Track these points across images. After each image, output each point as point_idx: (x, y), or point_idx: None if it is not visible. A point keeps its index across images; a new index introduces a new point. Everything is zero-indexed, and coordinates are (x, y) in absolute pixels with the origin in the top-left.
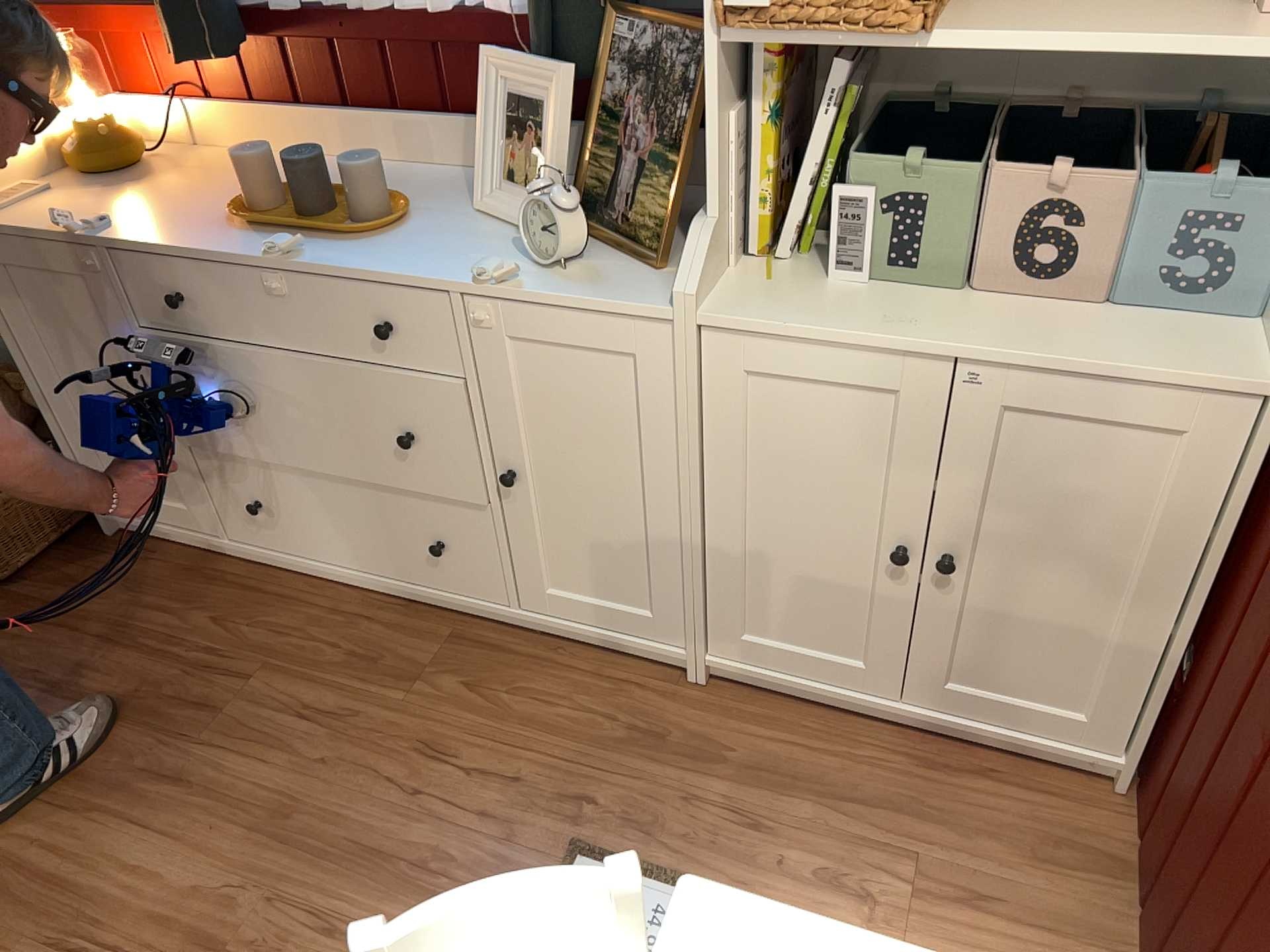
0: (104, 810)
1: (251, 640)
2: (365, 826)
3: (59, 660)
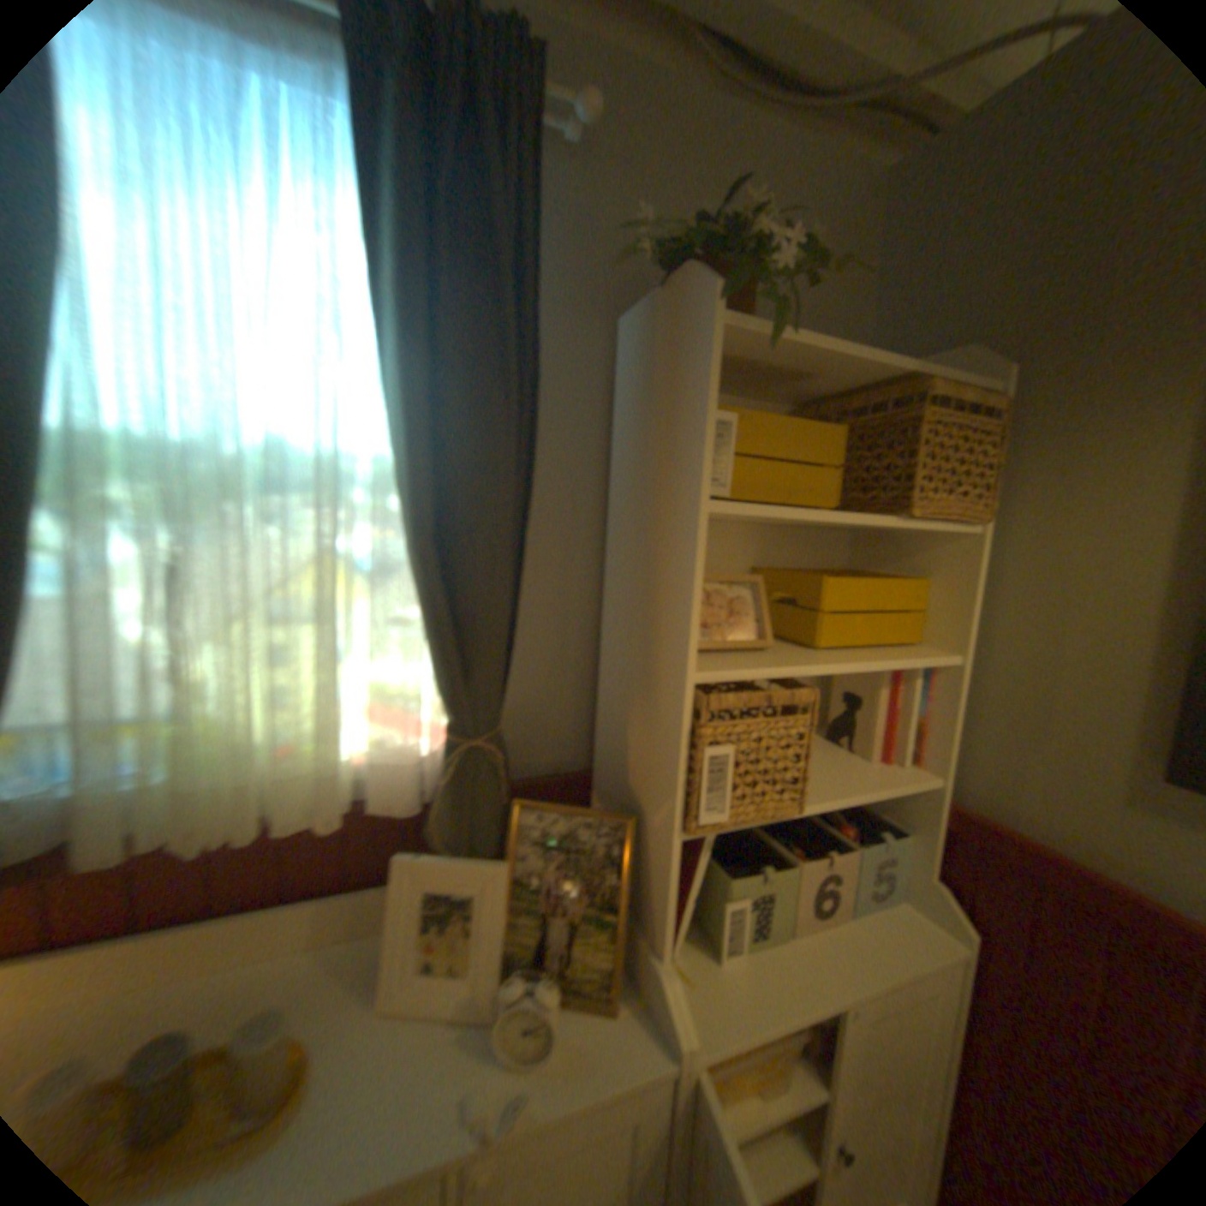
0: None
1: None
2: None
3: None
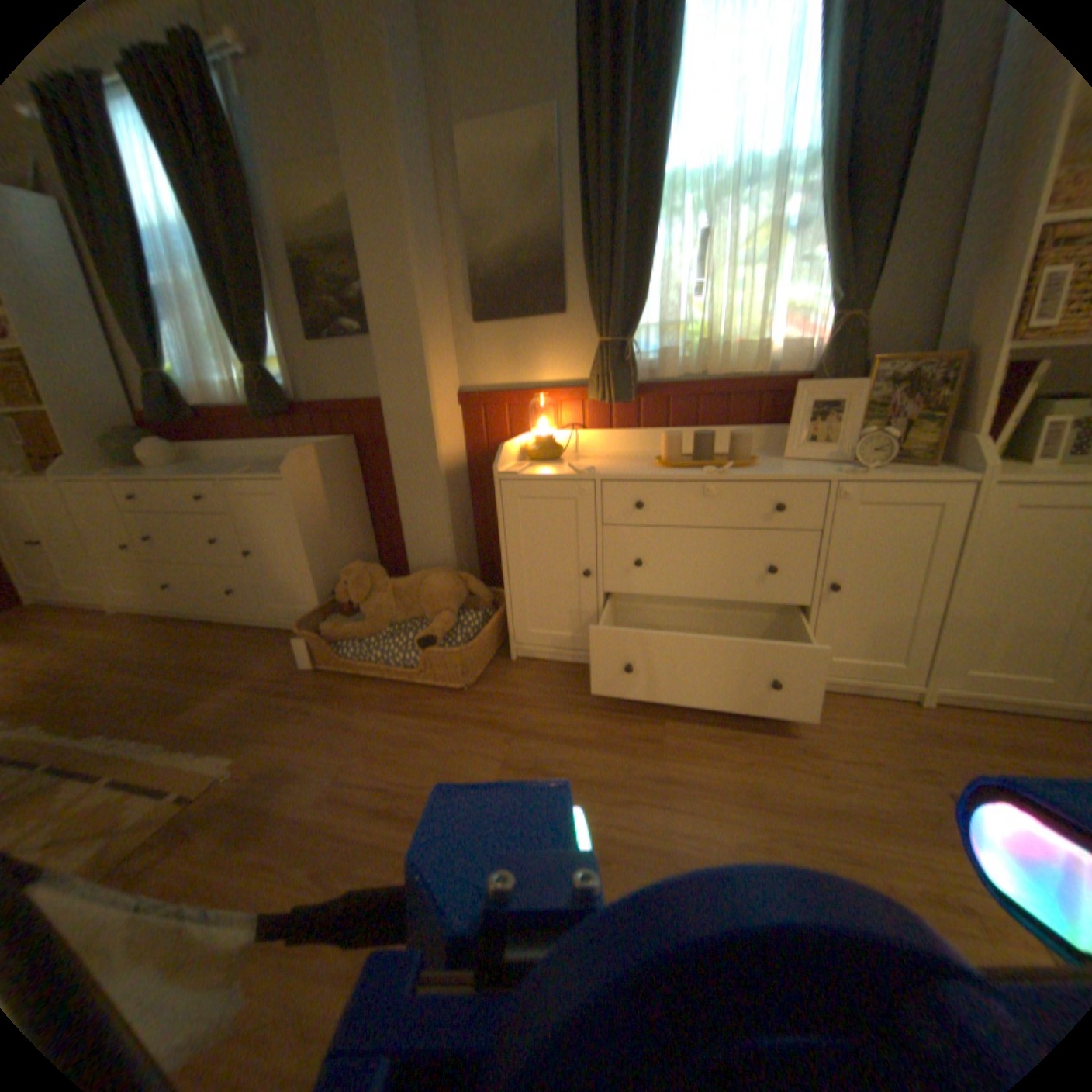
0: (632, 810)
1: (640, 708)
2: (815, 805)
3: (527, 727)
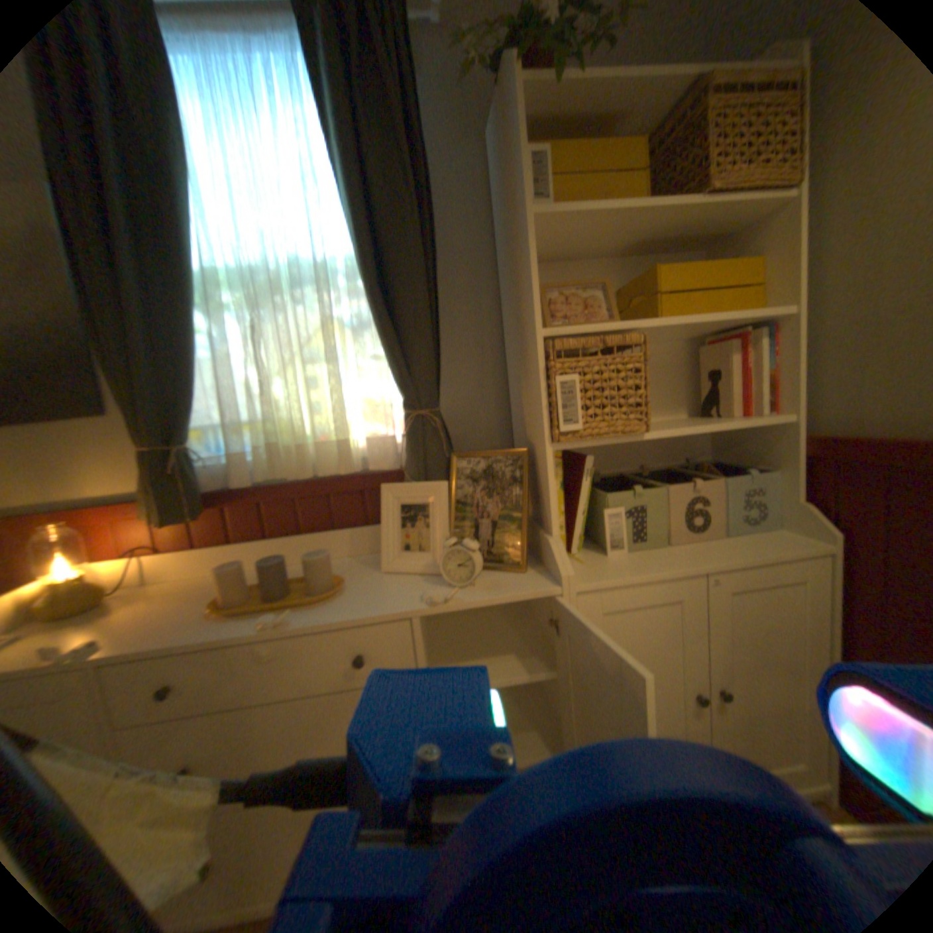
0: None
1: None
2: None
3: None
